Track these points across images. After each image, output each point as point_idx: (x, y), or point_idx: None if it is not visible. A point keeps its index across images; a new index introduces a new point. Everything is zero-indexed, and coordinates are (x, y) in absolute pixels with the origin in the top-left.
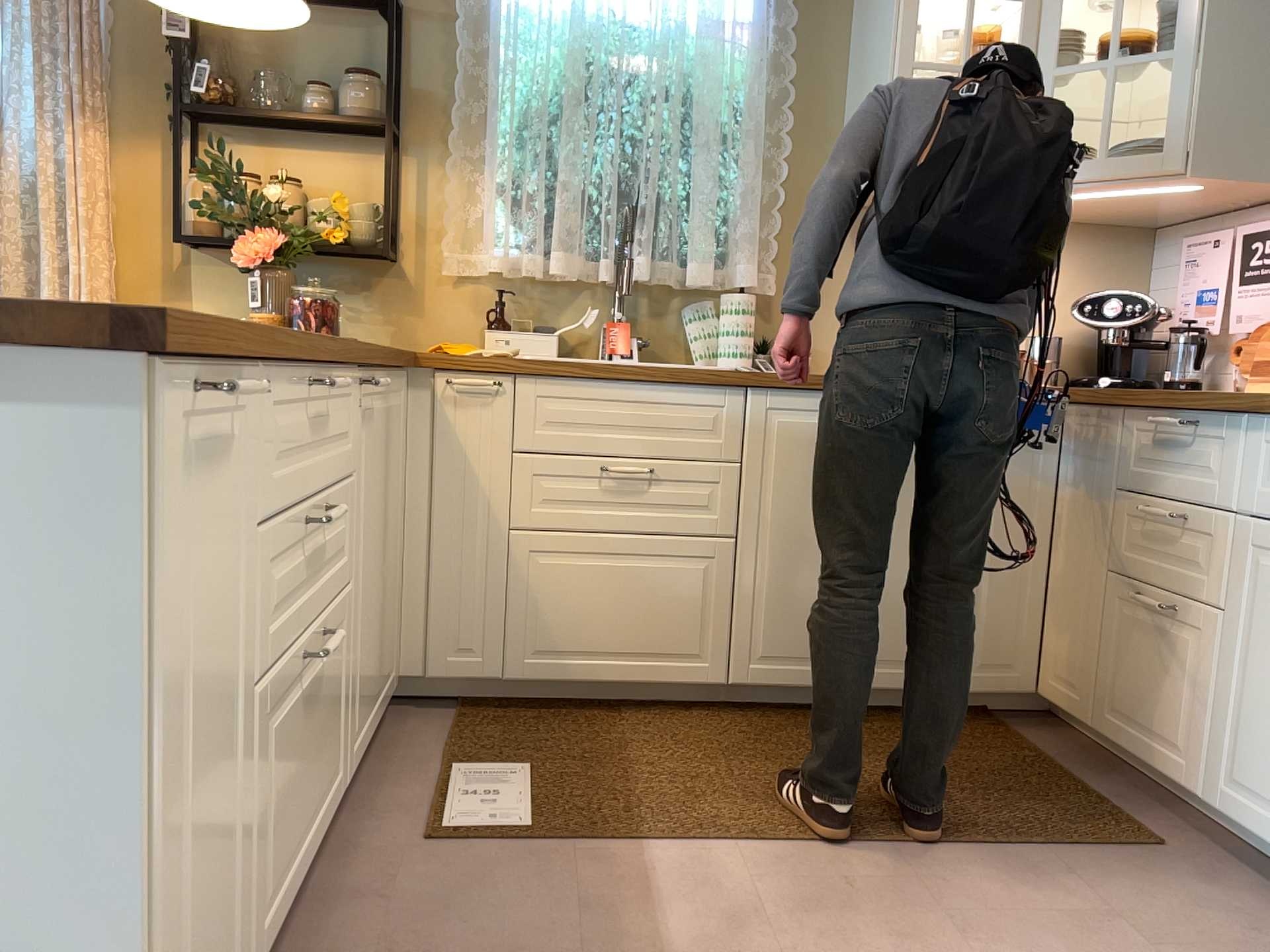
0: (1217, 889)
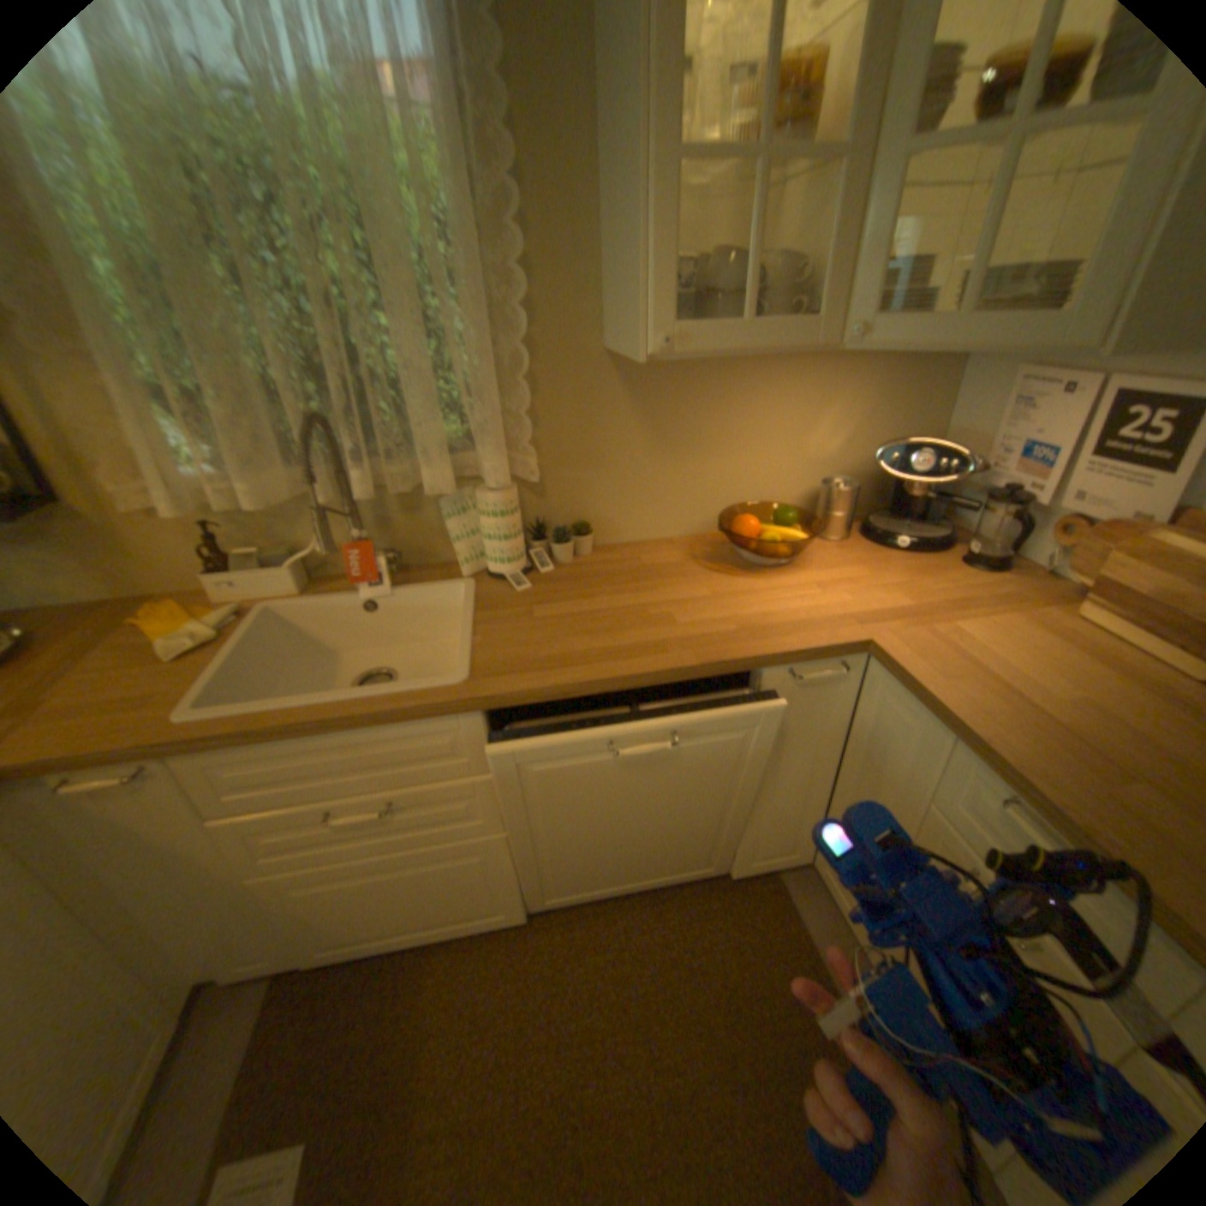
0: None
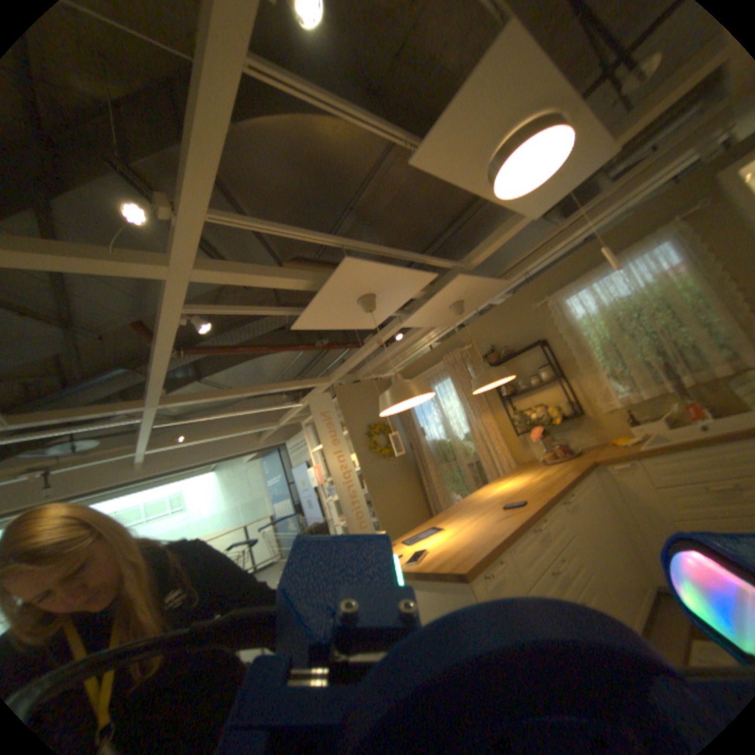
0: None
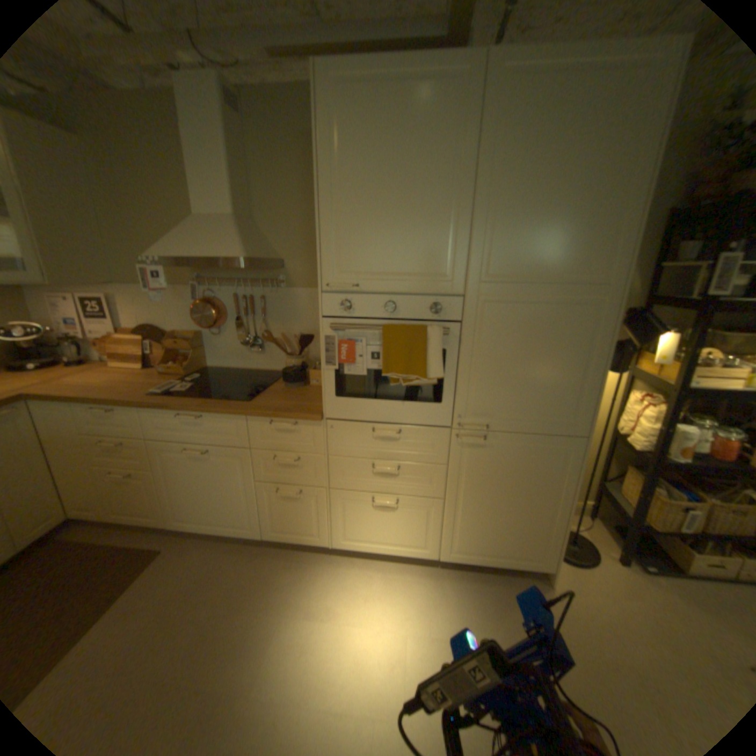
0: (184, 555)
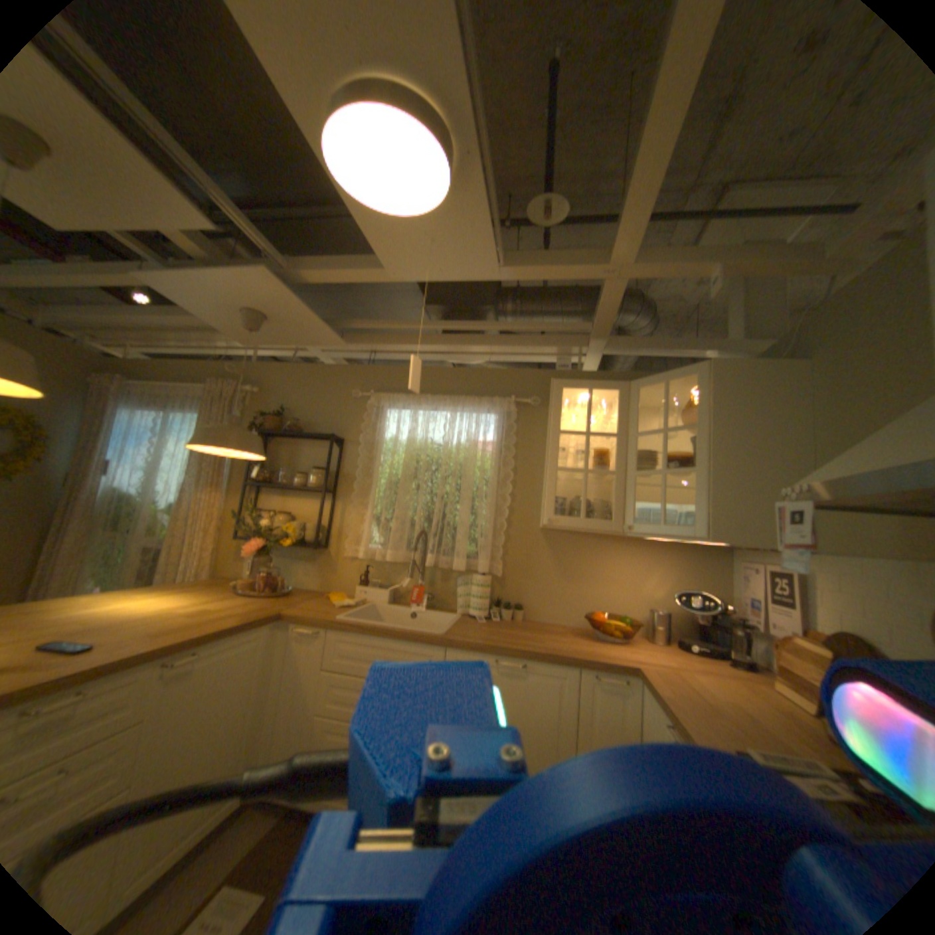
0: None
